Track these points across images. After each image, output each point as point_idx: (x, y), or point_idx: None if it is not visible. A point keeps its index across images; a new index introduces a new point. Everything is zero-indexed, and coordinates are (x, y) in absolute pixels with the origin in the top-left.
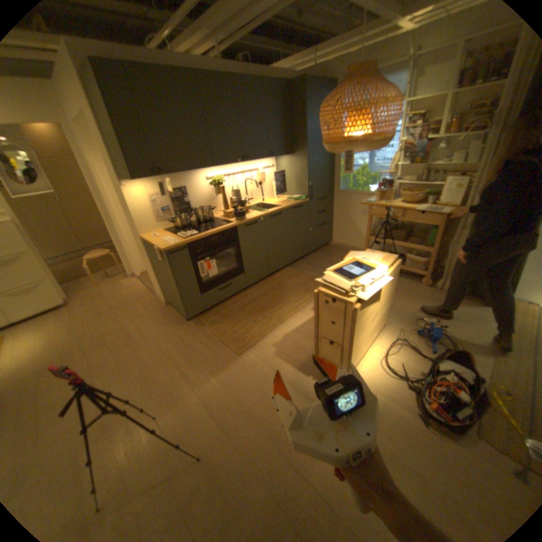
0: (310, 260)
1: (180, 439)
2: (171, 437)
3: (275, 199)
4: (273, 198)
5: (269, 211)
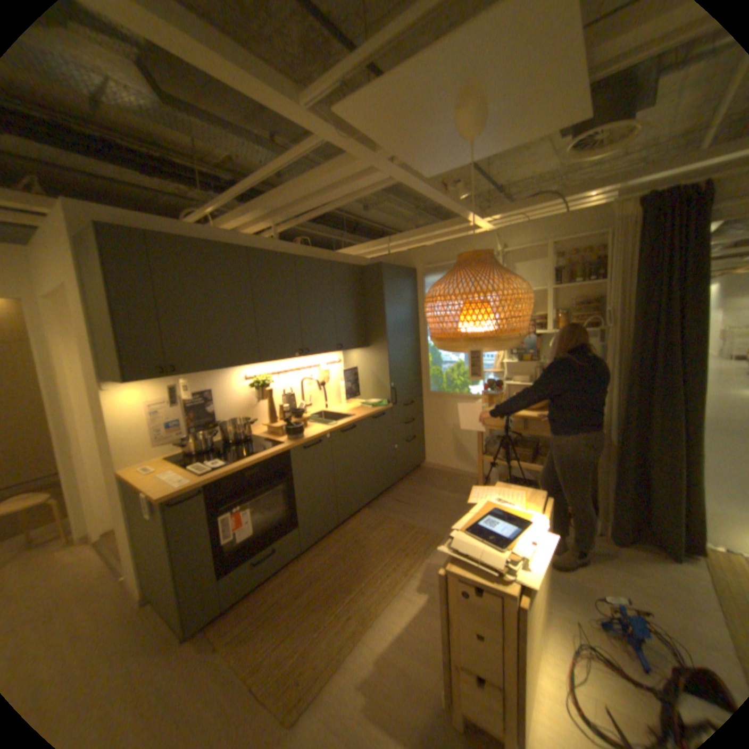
0: (400, 494)
1: None
2: None
3: (345, 404)
4: (340, 403)
5: (339, 424)
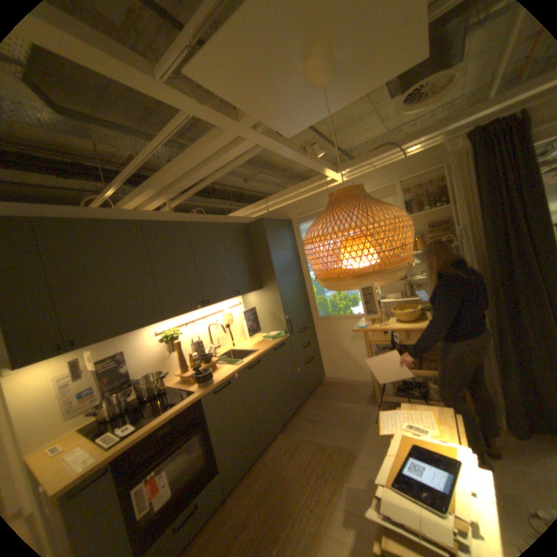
0: (309, 412)
1: None
2: None
3: (249, 339)
4: (246, 339)
5: (245, 362)
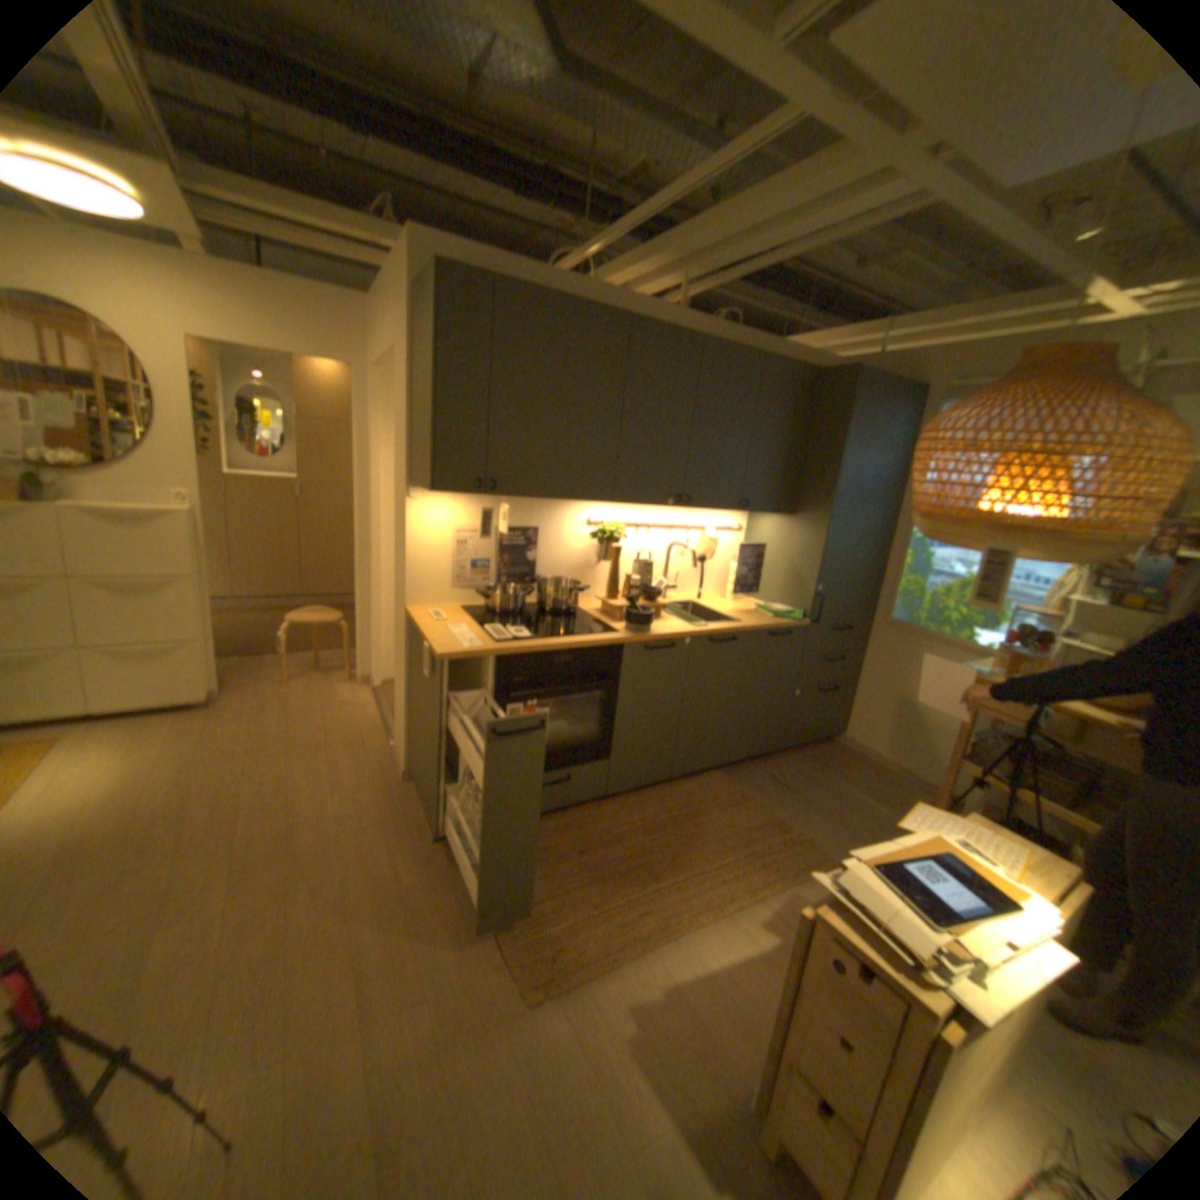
0: (783, 770)
1: None
2: None
3: (730, 601)
4: (723, 598)
5: (710, 628)
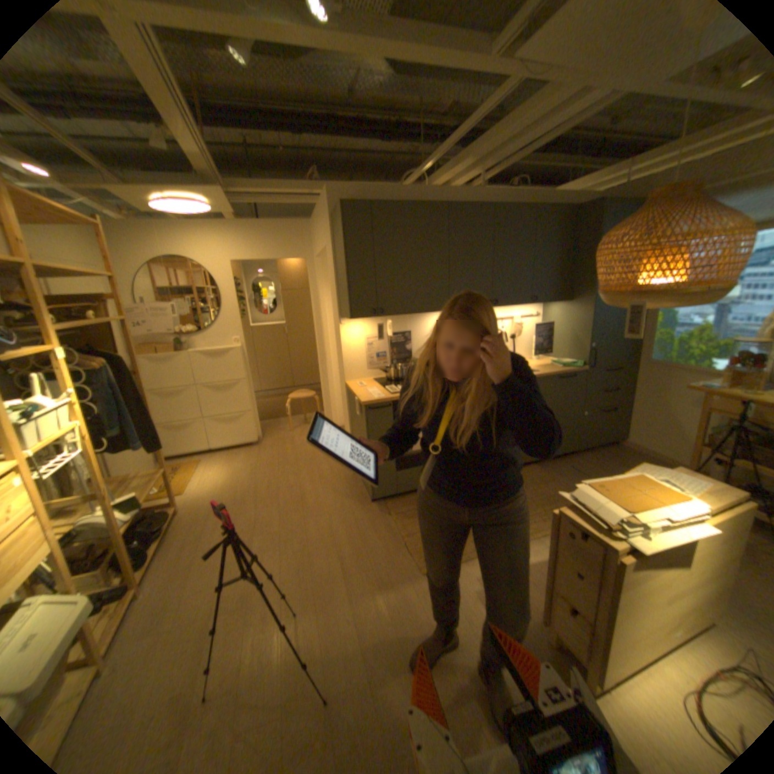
0: (580, 463)
1: (315, 661)
2: (305, 652)
3: (534, 360)
4: (530, 359)
5: None
